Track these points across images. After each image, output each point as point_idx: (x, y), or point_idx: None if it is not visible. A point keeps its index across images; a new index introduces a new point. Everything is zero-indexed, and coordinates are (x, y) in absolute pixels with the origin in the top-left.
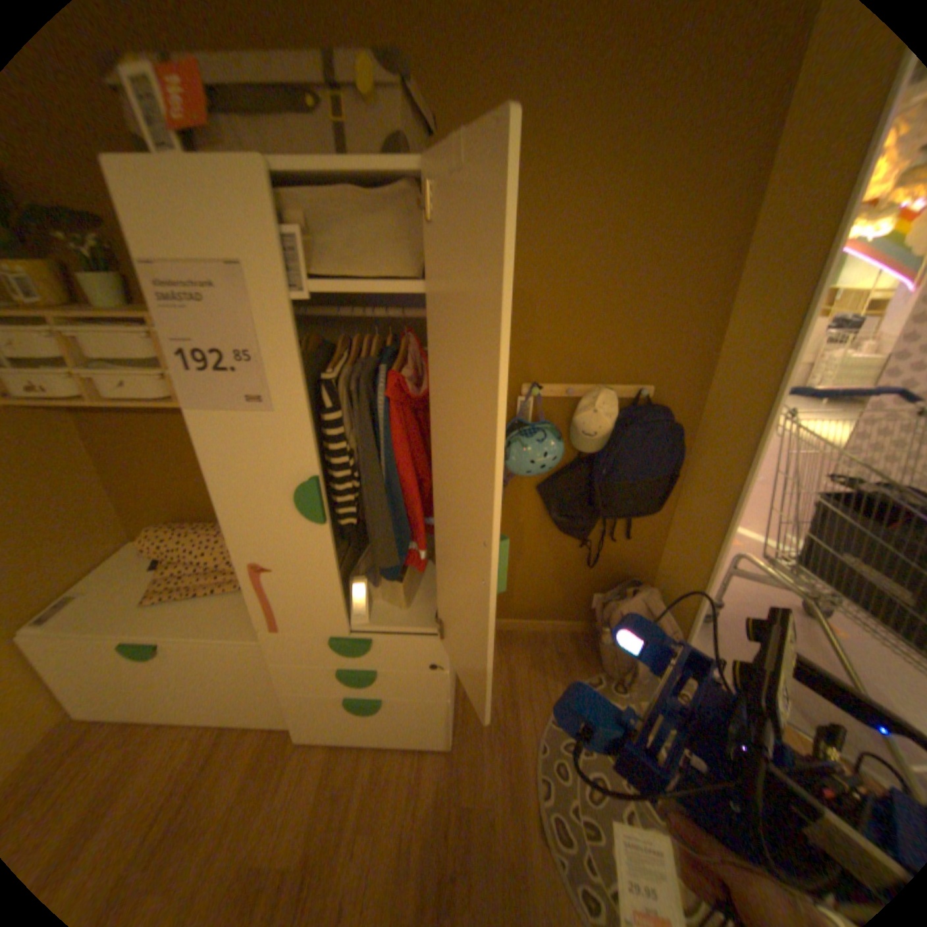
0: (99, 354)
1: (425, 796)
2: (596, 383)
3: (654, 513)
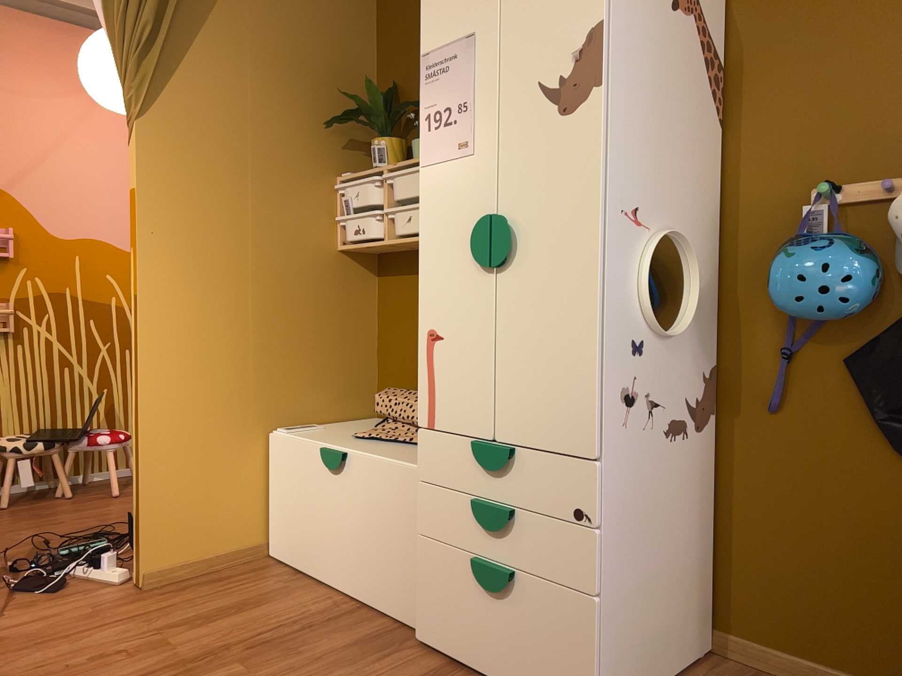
0: (401, 194)
1: None
2: None
3: None
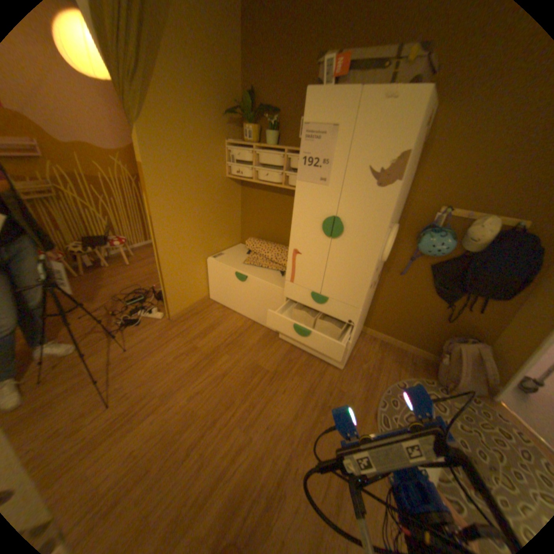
0: (263, 162)
1: (326, 378)
2: (489, 213)
3: (506, 302)
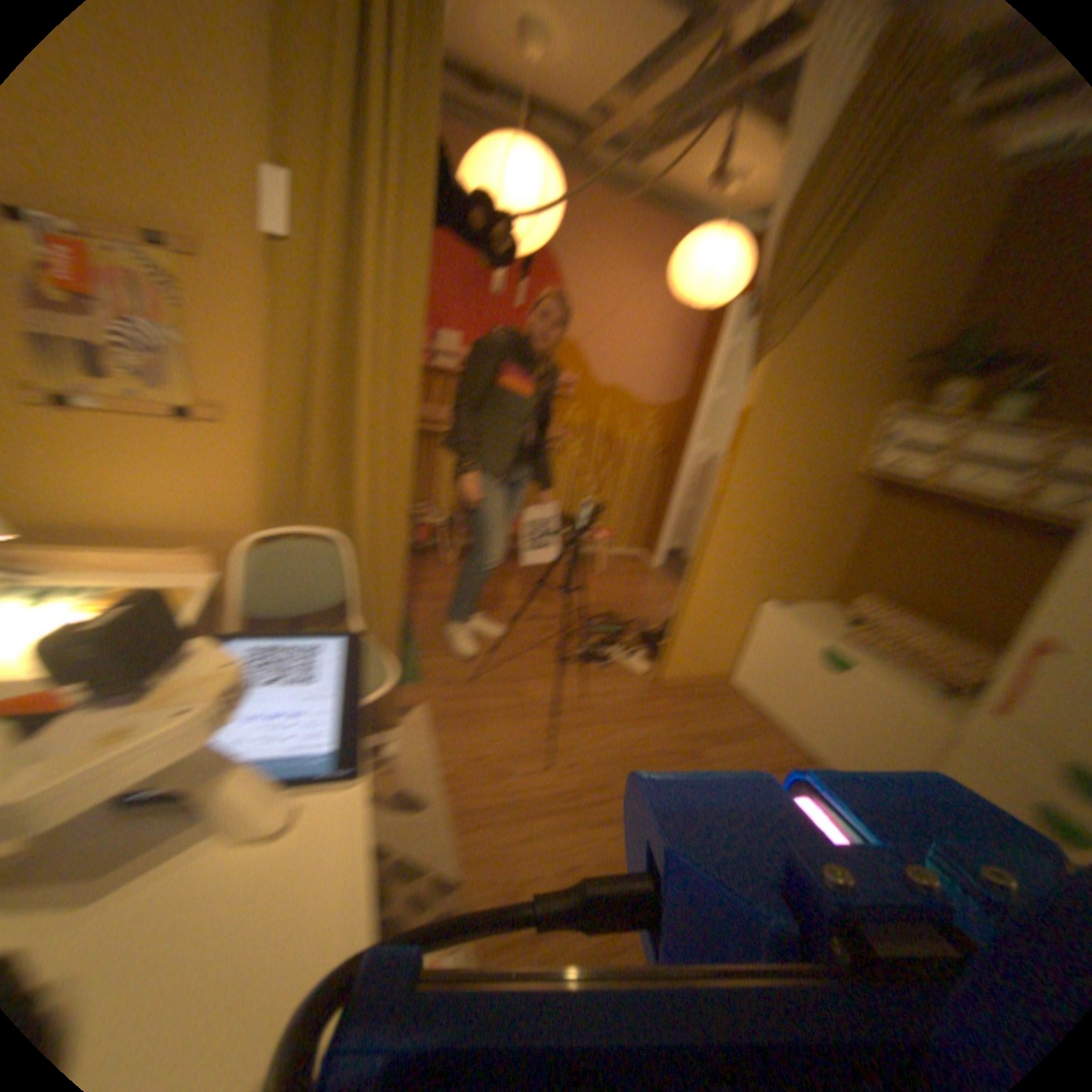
0: (974, 450)
1: None
2: None
3: None
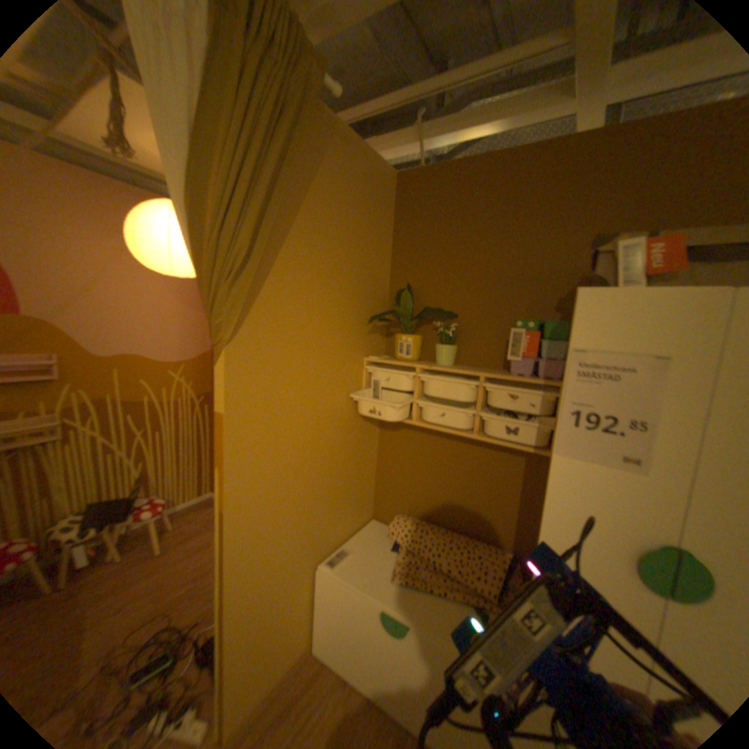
0: (436, 392)
1: None
2: None
3: None
